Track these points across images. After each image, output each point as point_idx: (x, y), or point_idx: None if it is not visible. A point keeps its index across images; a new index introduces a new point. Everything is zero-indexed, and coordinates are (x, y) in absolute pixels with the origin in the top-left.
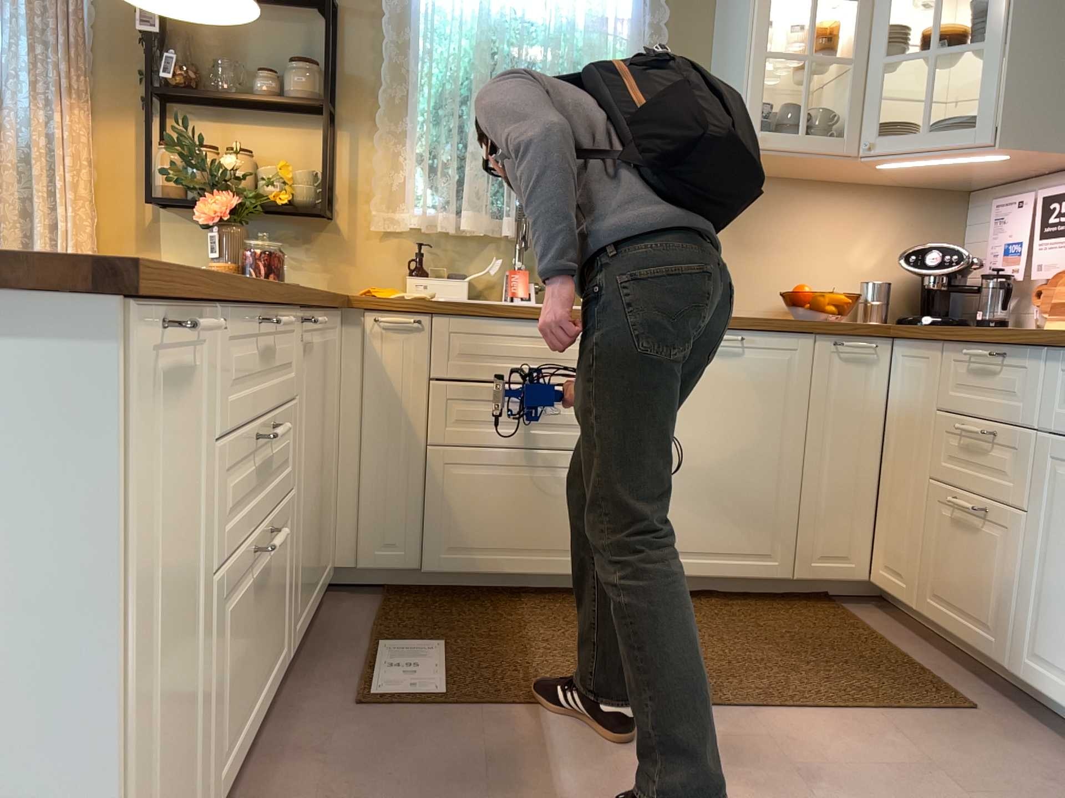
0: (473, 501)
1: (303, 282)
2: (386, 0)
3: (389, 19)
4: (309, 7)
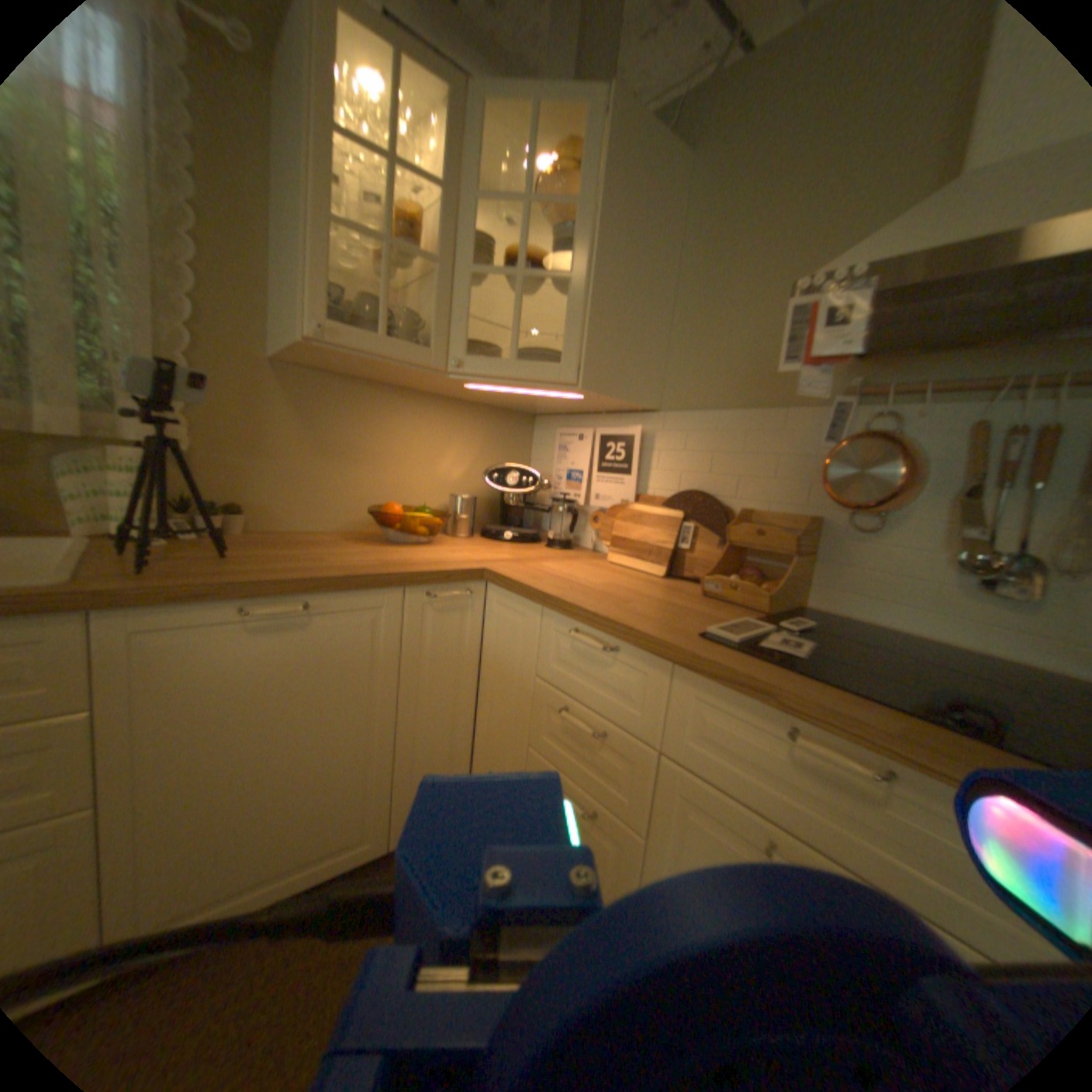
0: None
1: None
2: None
3: None
4: None
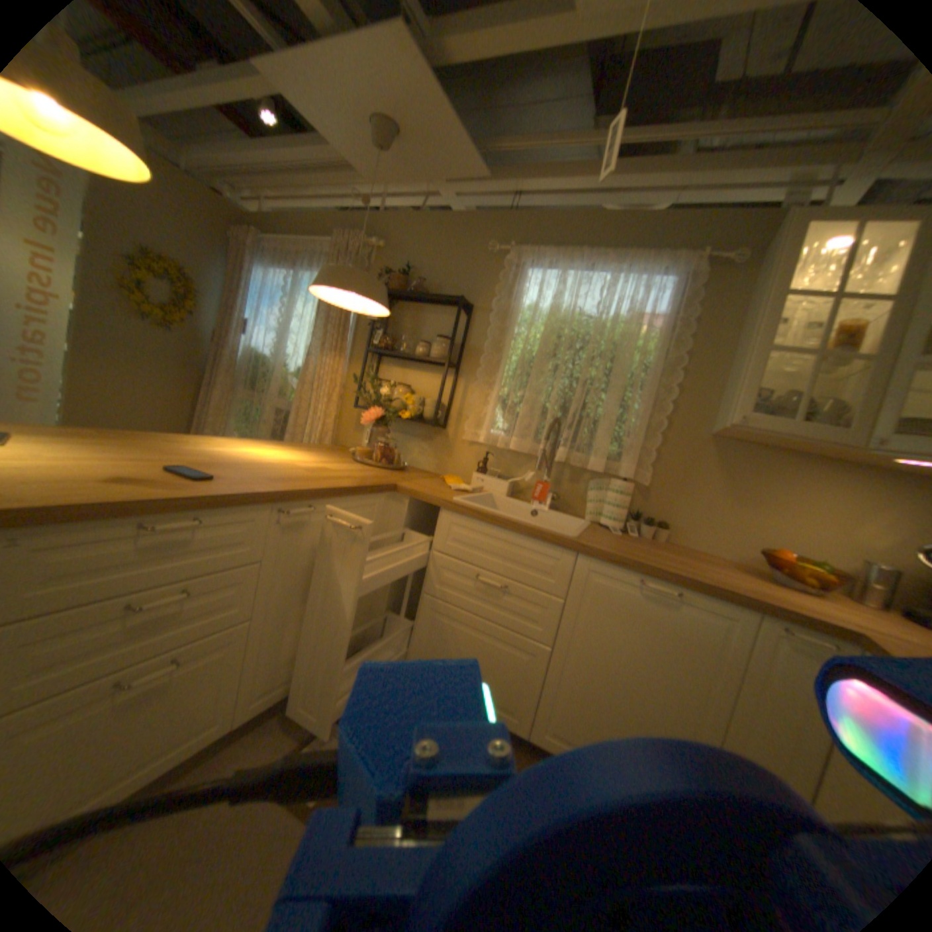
0: (443, 643)
1: (422, 464)
2: (494, 302)
3: (497, 314)
4: (456, 306)
